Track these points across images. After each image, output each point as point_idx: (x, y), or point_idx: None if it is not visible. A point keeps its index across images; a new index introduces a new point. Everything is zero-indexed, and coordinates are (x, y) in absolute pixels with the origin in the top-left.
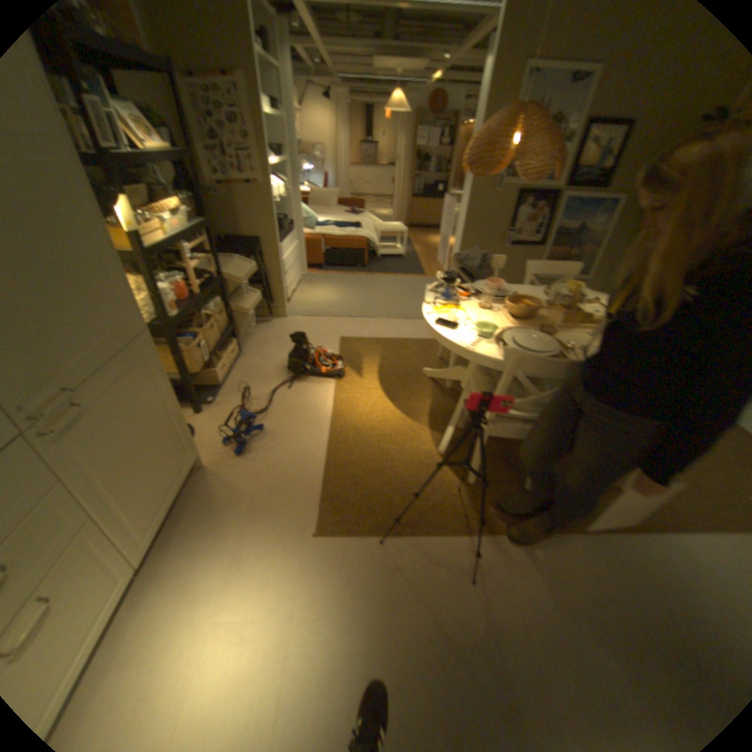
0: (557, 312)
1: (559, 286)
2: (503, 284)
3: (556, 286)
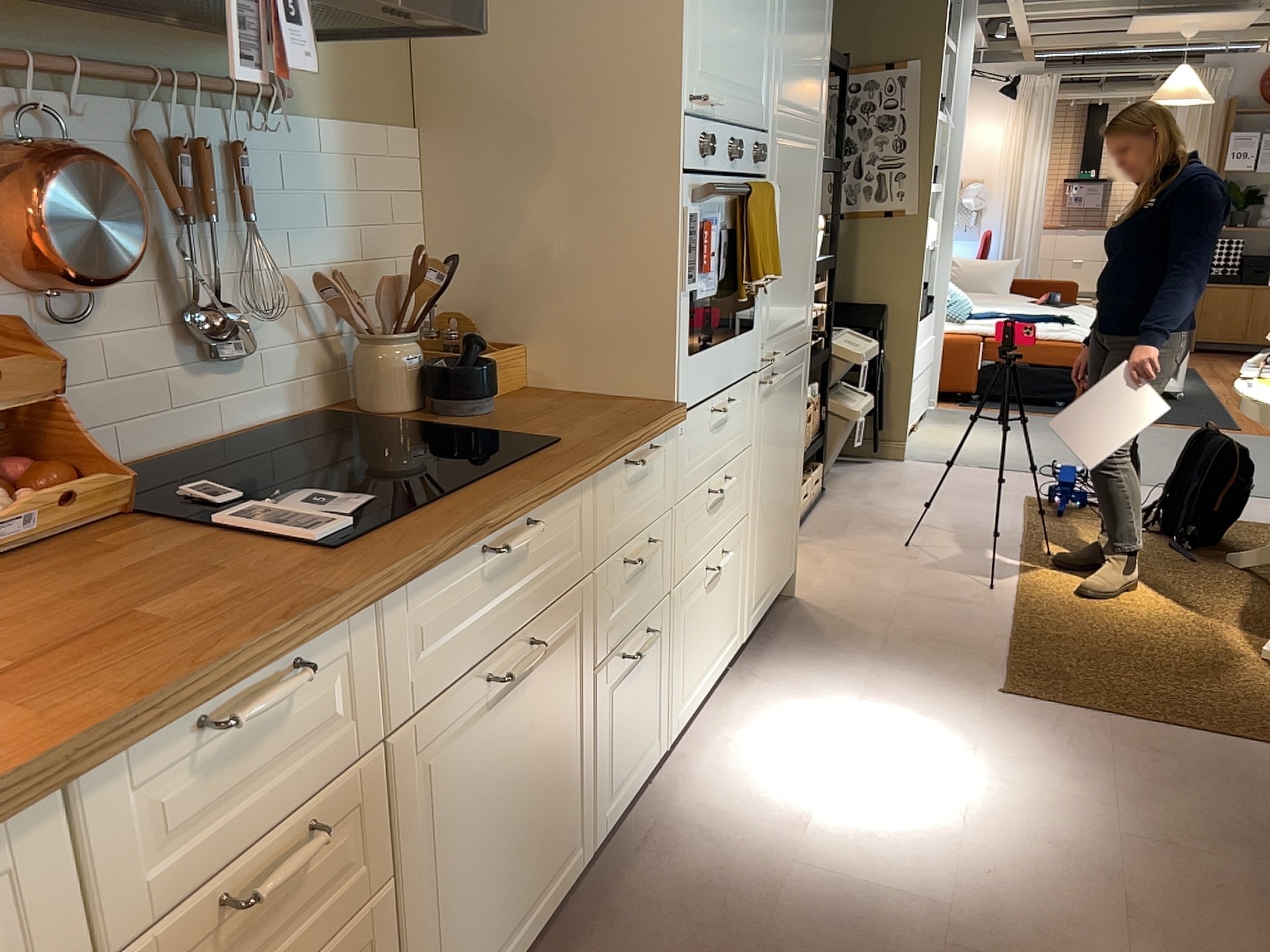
0: None
1: None
2: None
3: None
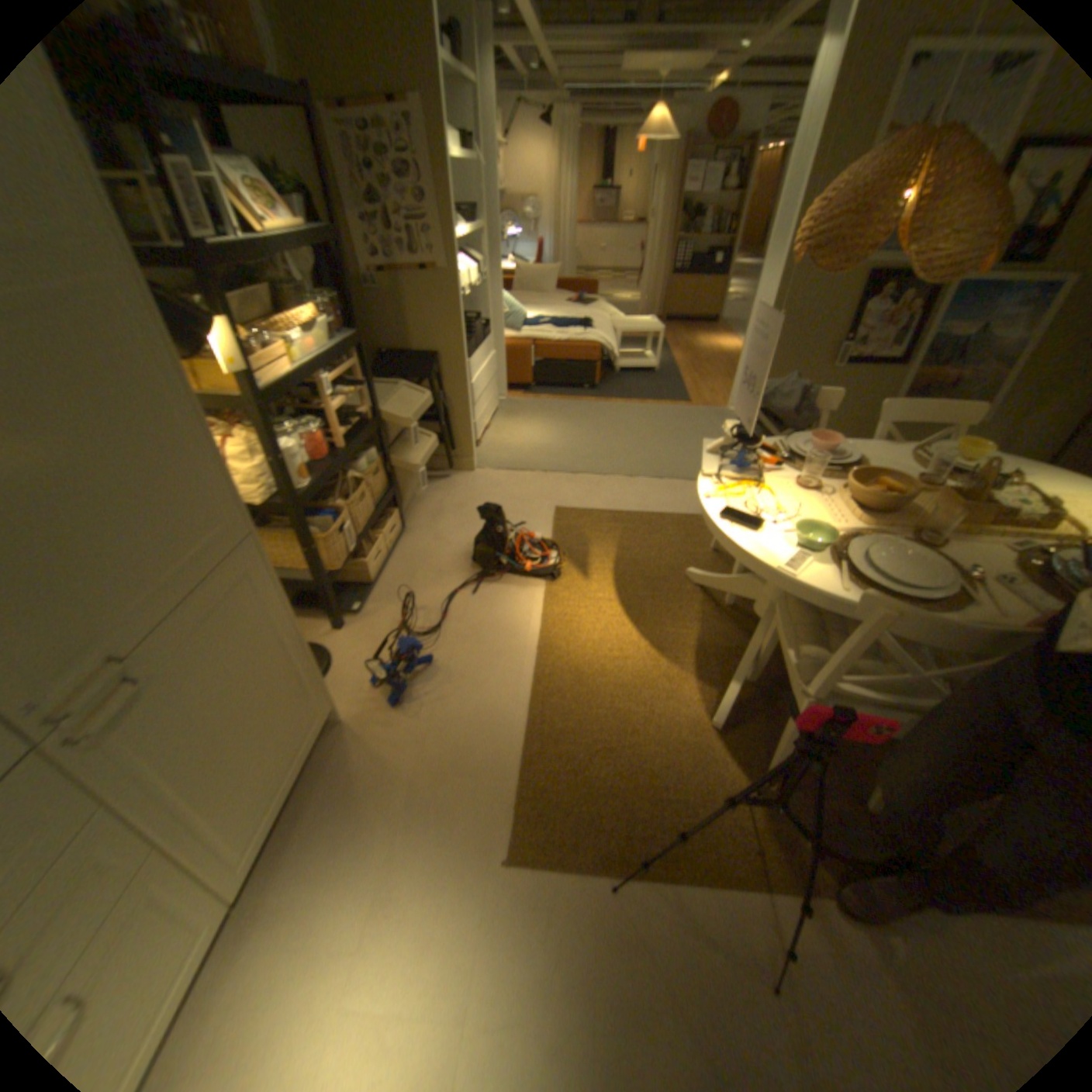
0: (948, 501)
1: (946, 445)
2: (843, 442)
3: (940, 446)
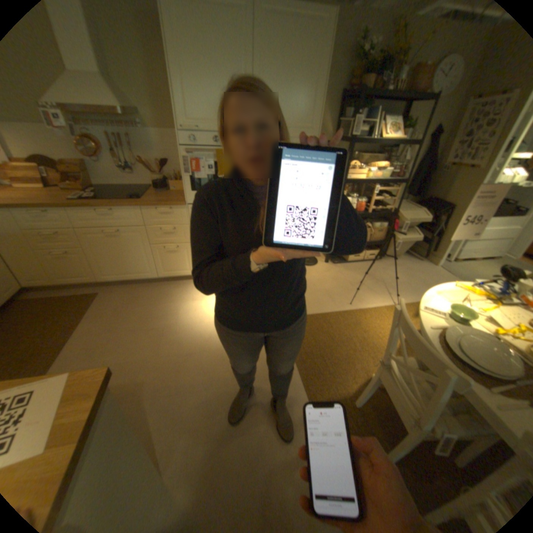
0: None
1: None
2: None
3: None
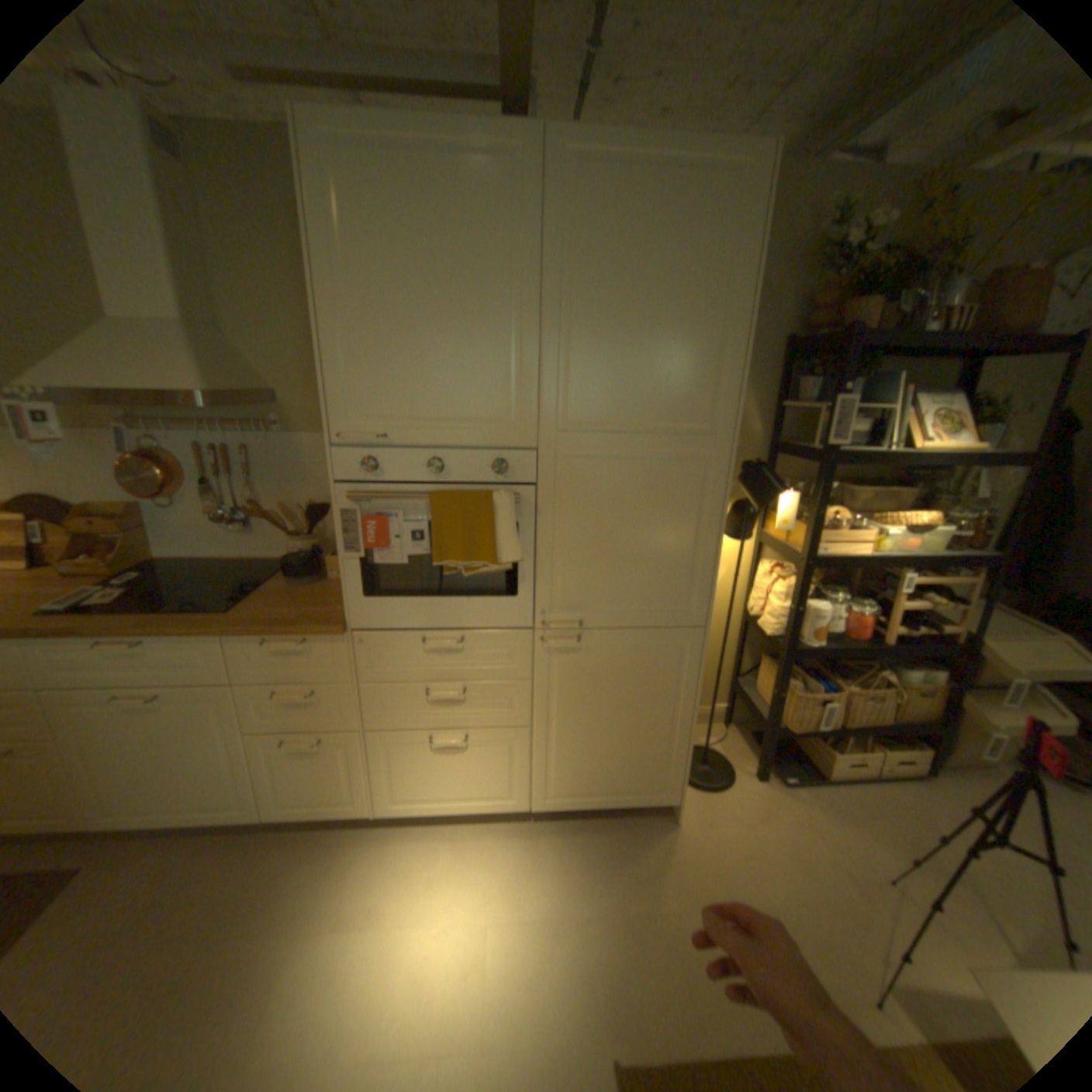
0: None
1: None
2: None
3: None
